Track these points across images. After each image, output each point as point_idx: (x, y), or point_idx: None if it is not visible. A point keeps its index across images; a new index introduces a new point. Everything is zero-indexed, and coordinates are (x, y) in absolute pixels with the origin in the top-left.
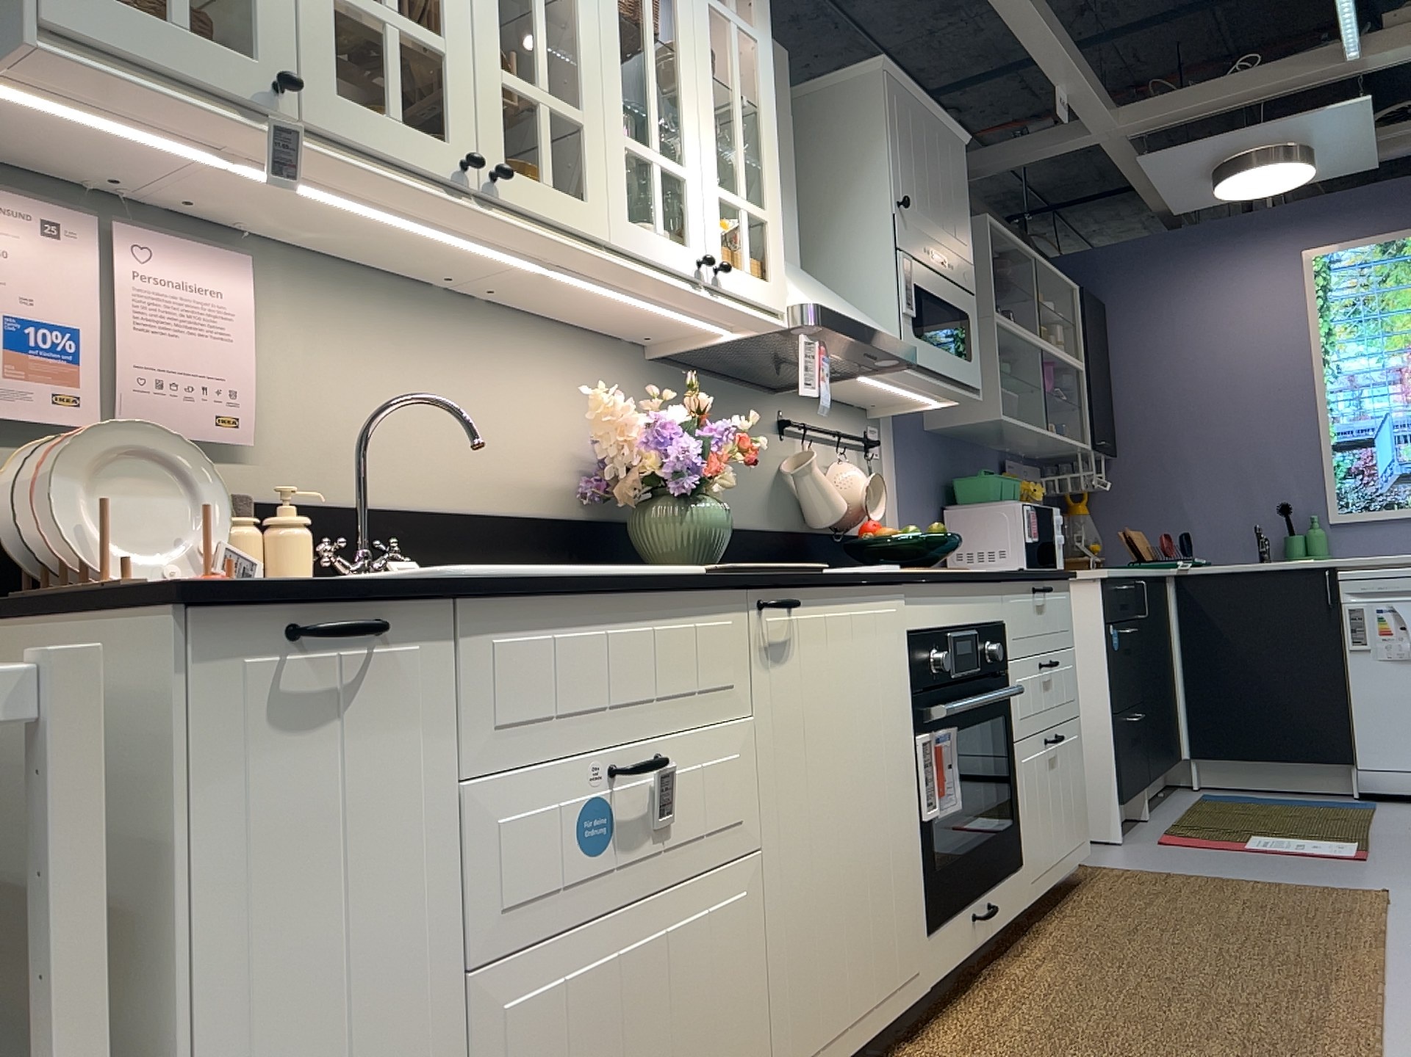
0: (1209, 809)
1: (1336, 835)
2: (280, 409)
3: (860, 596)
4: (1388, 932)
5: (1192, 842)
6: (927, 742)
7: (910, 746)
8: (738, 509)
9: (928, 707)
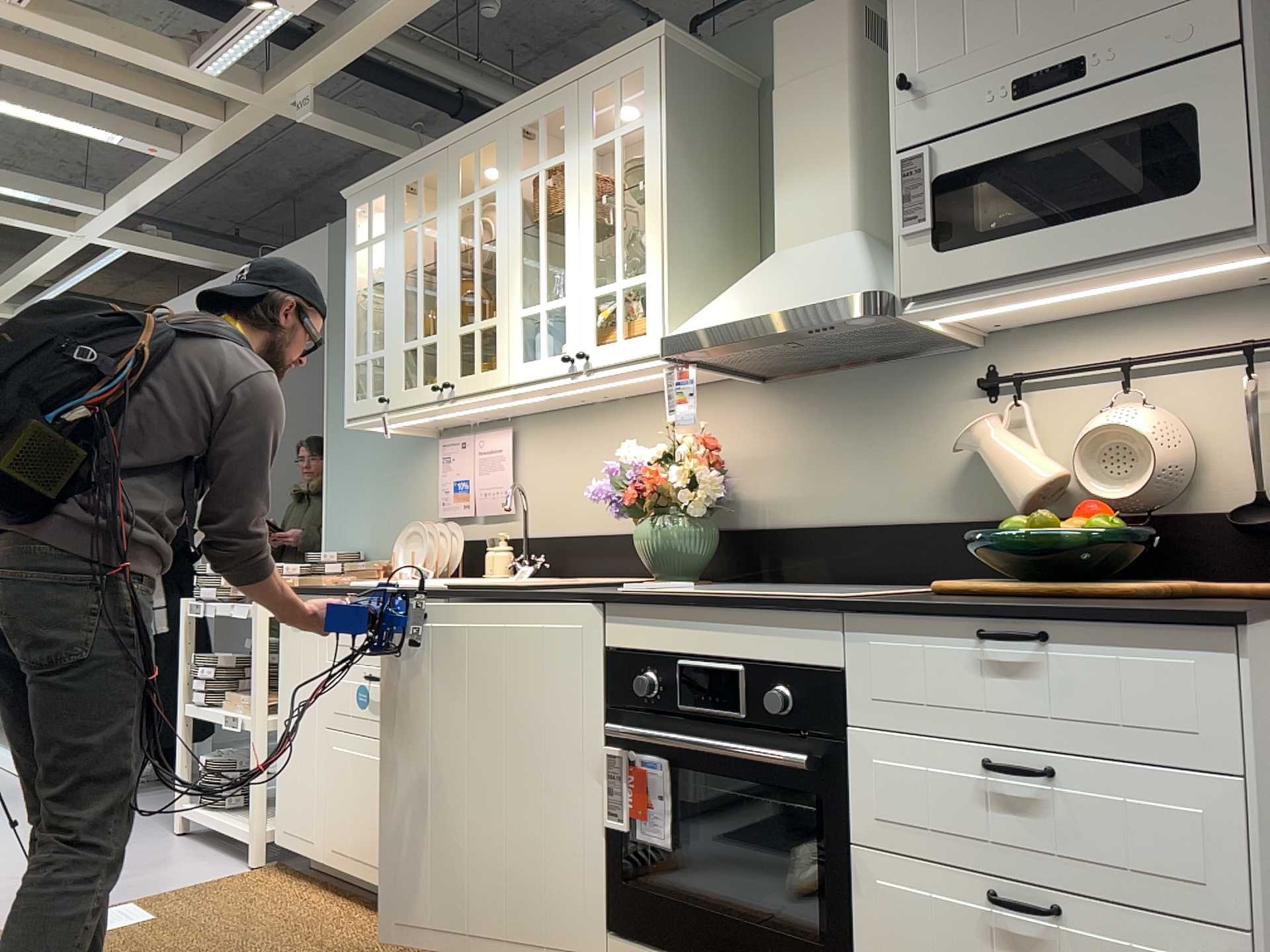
0: None
1: None
2: (527, 492)
3: (539, 611)
4: None
5: None
6: (615, 755)
7: (592, 750)
8: (885, 502)
9: (628, 725)
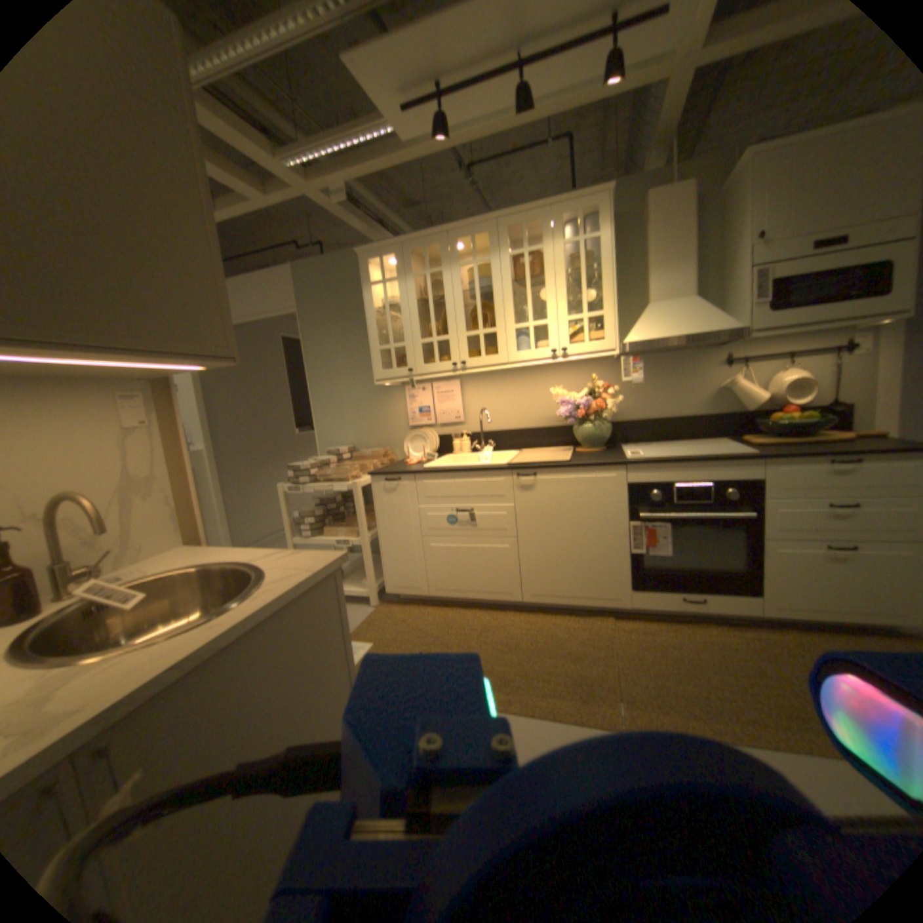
0: None
1: None
2: (470, 410)
3: (582, 470)
4: None
5: None
6: (635, 524)
7: (620, 524)
8: (678, 407)
9: (642, 512)
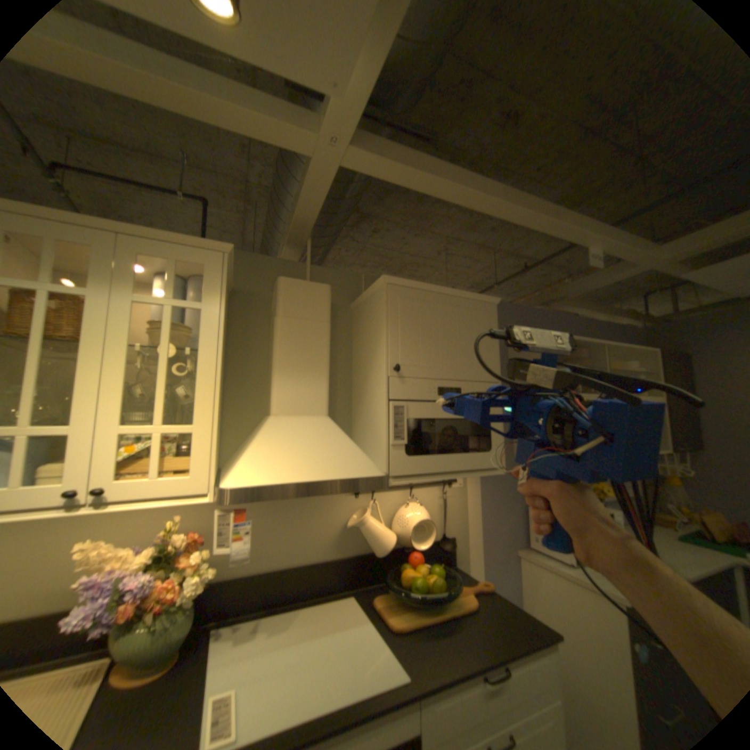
0: None
1: None
2: None
3: None
4: None
5: None
6: None
7: None
8: (299, 553)
9: None
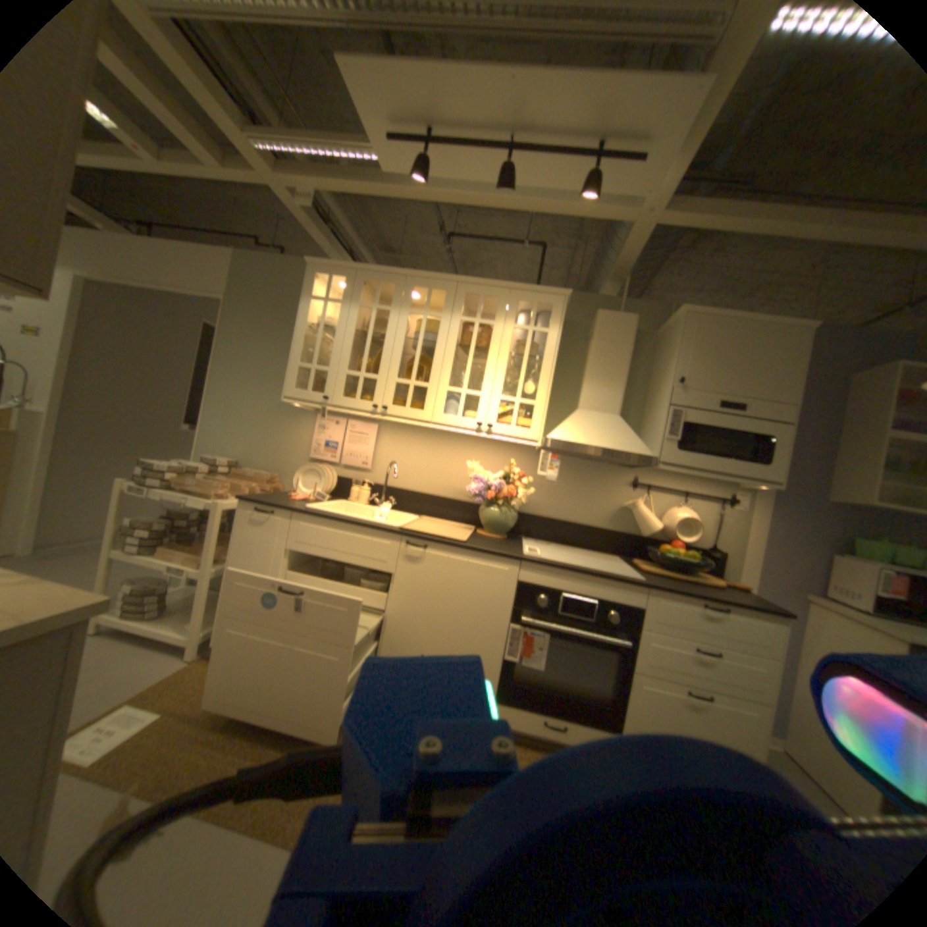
0: None
1: None
2: (380, 460)
3: (476, 555)
4: None
5: None
6: (515, 628)
7: (500, 624)
8: (582, 516)
9: (524, 616)
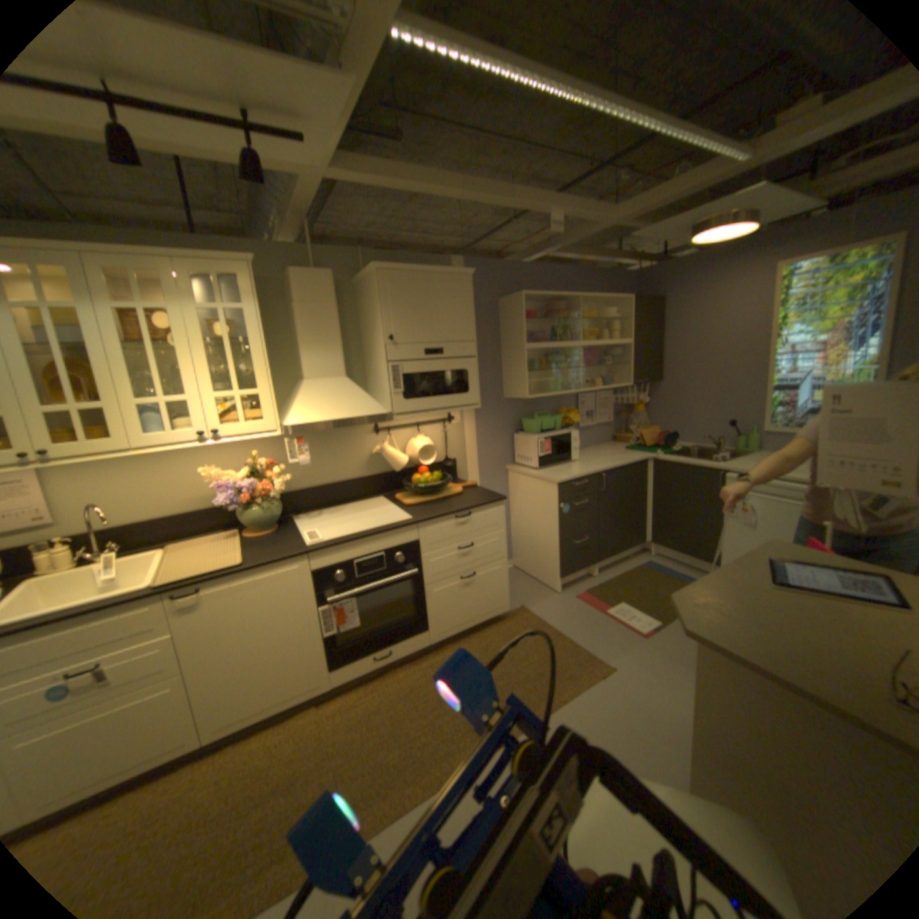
0: (633, 578)
1: (660, 616)
2: (66, 507)
3: (262, 572)
4: (568, 705)
5: (589, 603)
6: (325, 610)
7: (310, 615)
8: (342, 474)
9: (330, 596)
